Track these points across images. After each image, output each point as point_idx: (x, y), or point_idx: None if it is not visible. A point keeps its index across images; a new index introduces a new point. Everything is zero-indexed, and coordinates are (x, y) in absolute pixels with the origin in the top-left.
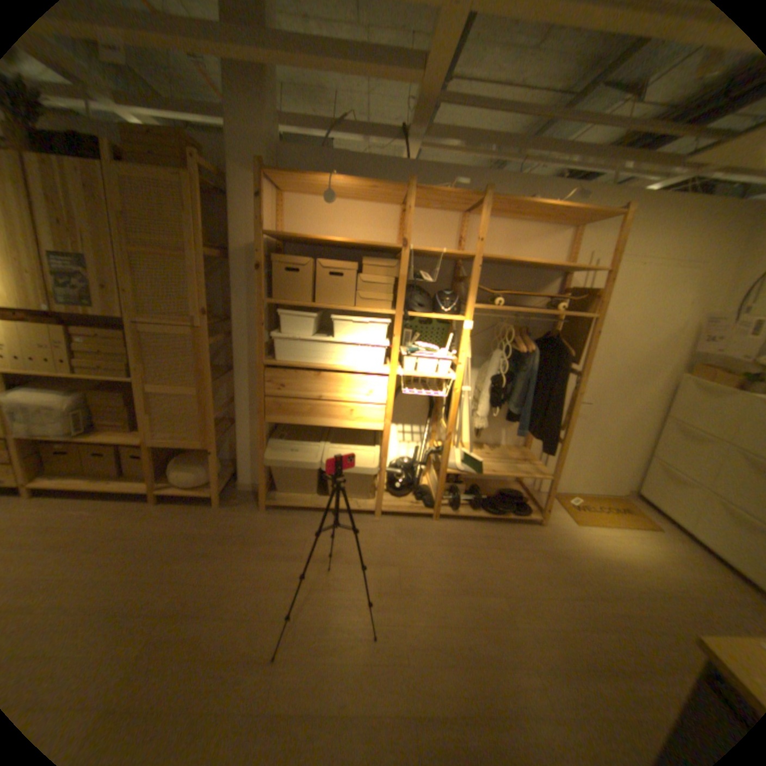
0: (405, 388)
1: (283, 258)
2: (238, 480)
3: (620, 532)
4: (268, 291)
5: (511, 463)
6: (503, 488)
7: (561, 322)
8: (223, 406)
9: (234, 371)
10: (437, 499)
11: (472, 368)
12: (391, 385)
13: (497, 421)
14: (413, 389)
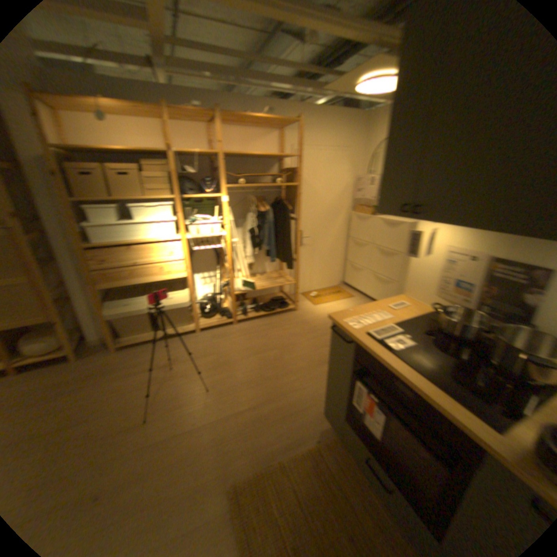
0: (194, 248)
1: (71, 166)
2: (85, 341)
3: (333, 303)
4: (66, 193)
5: (271, 281)
6: (272, 297)
7: (283, 191)
8: (53, 289)
9: (54, 260)
10: (232, 312)
11: (237, 228)
12: (183, 247)
13: (260, 258)
14: (200, 247)
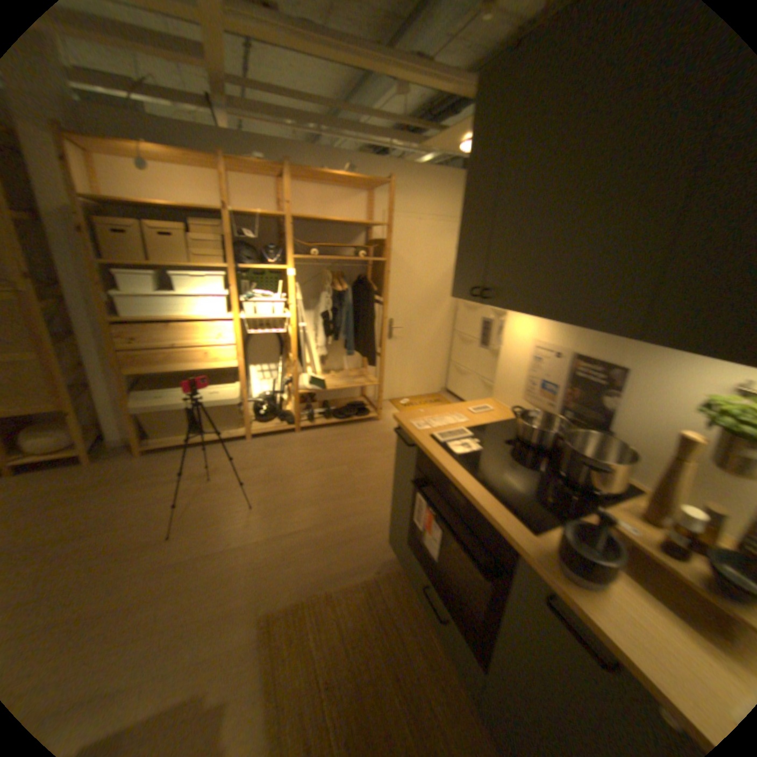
0: (250, 331)
1: (103, 221)
2: (104, 440)
3: None
4: (94, 253)
5: (349, 380)
6: (350, 402)
7: (370, 267)
8: (69, 371)
9: (74, 335)
10: (294, 416)
11: (309, 311)
12: (235, 329)
13: (337, 351)
14: (257, 331)
